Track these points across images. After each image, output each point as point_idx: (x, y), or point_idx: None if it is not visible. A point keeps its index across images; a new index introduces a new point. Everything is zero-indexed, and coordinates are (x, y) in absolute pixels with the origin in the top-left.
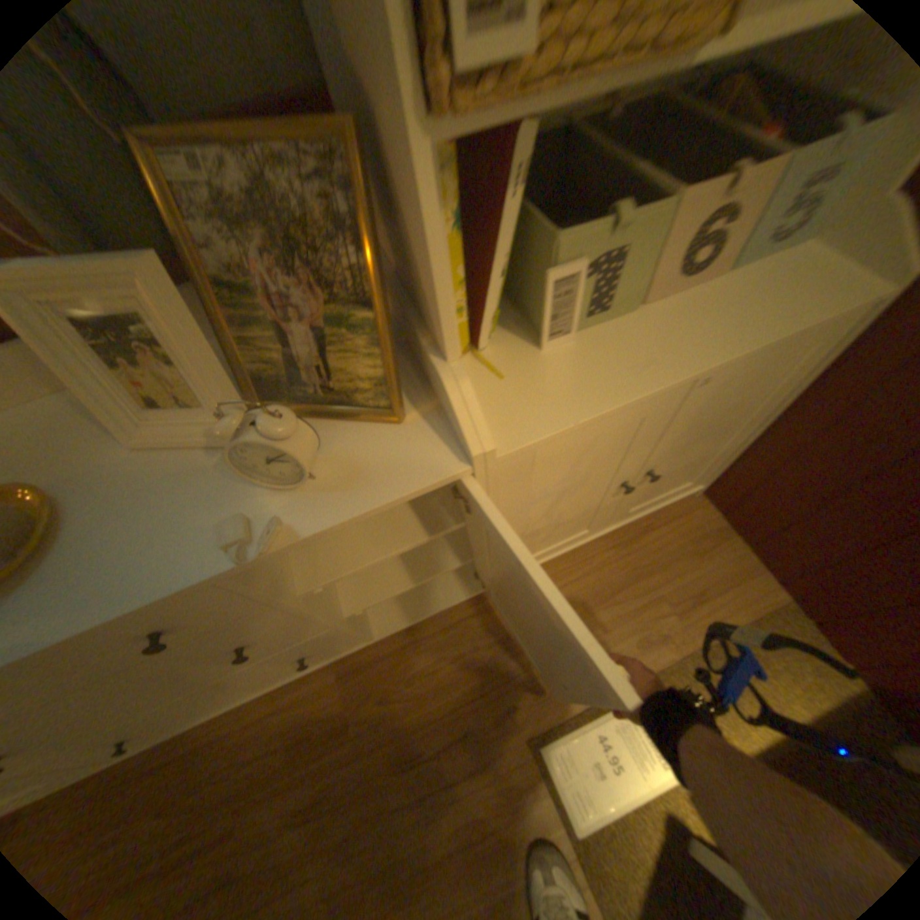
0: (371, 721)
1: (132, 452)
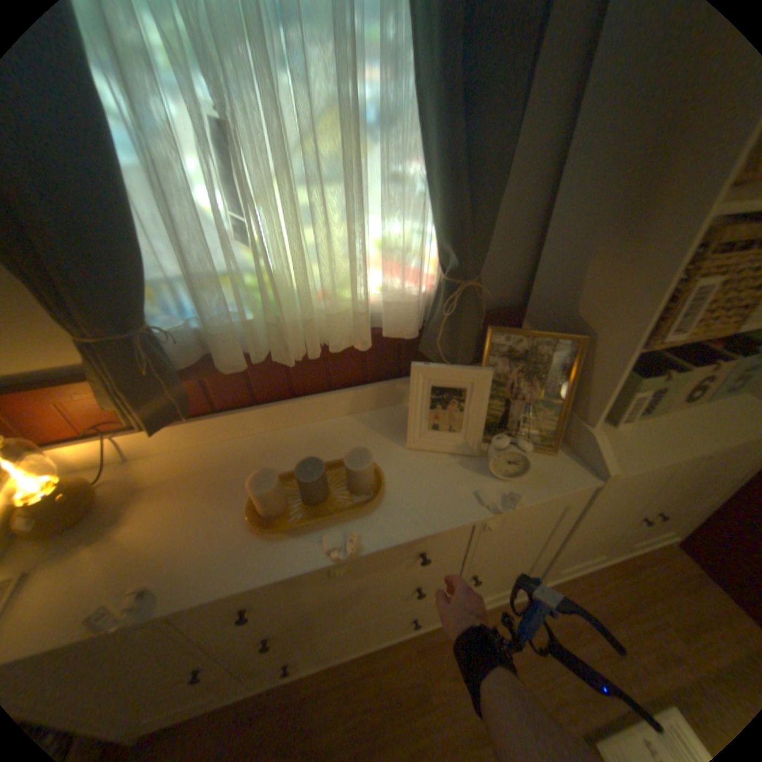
0: (450, 694)
1: (410, 450)
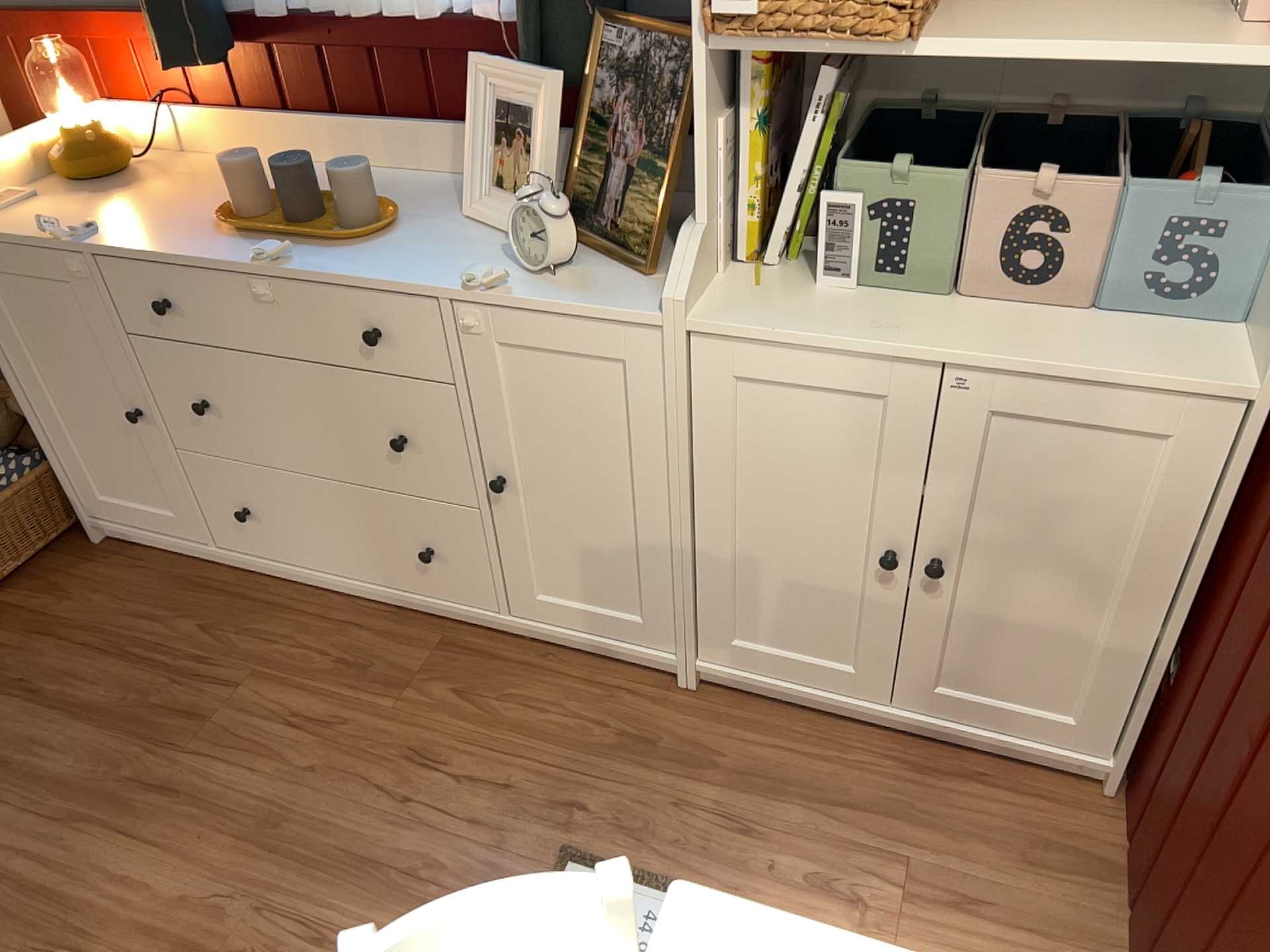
0: (438, 696)
1: (468, 224)
